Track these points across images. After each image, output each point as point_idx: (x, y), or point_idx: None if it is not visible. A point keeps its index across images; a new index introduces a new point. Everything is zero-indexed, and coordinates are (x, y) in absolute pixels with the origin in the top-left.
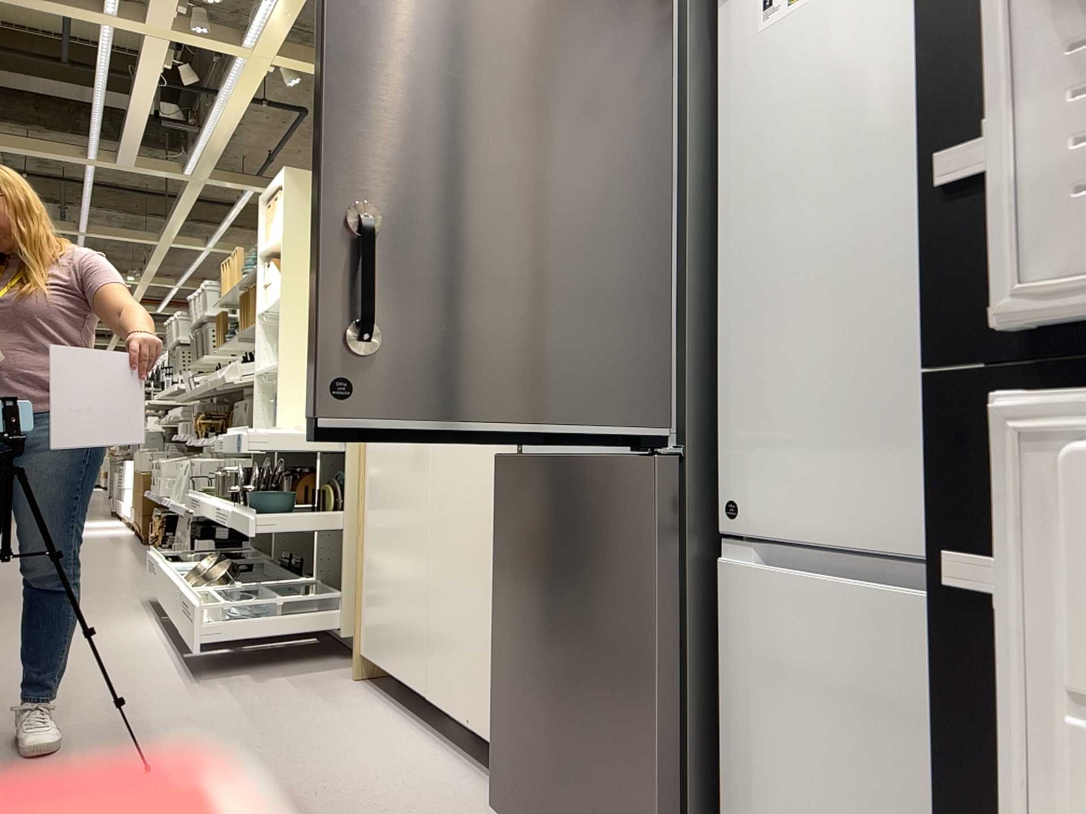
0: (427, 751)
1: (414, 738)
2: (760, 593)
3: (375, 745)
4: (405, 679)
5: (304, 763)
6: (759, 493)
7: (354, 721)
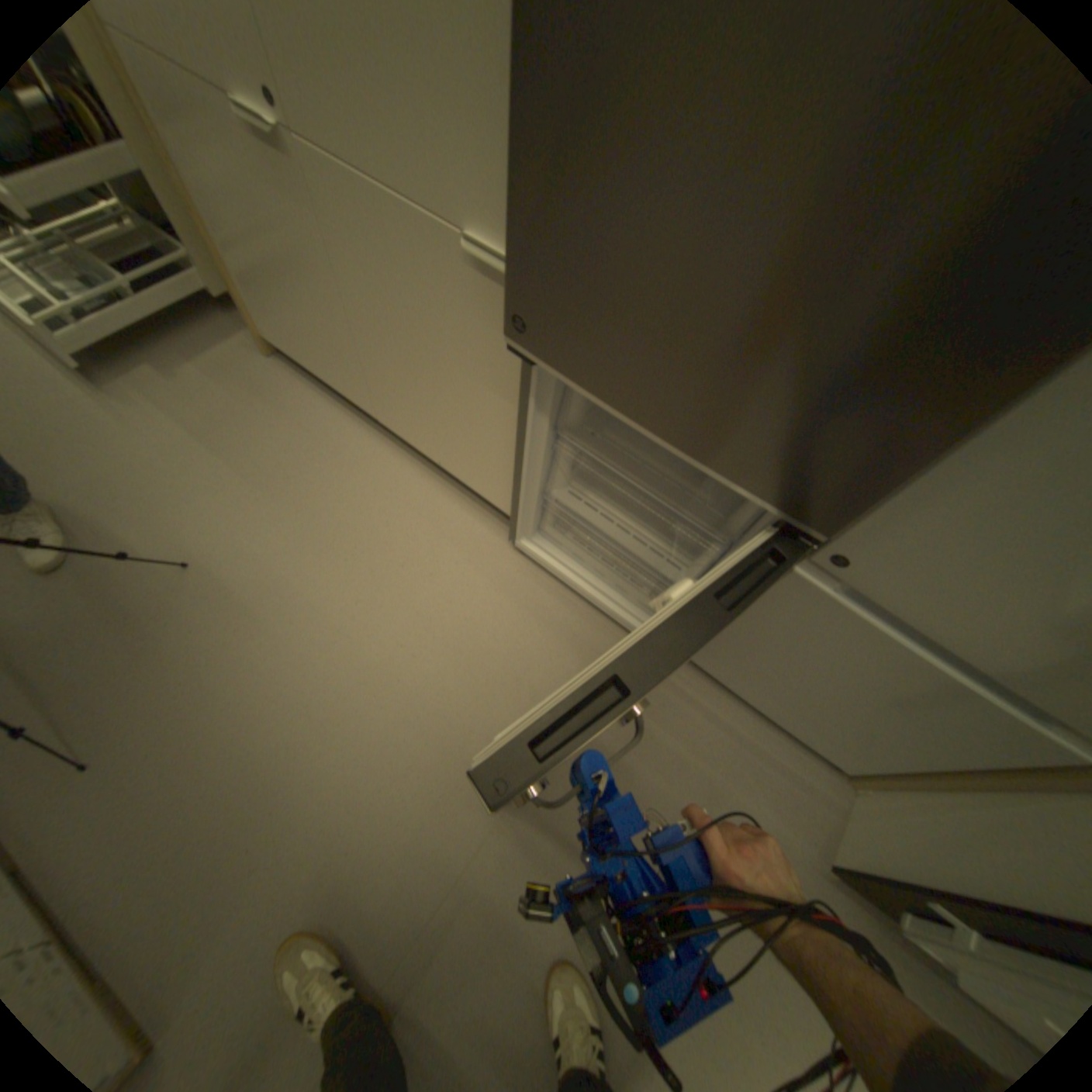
0: (400, 466)
1: (378, 448)
2: (823, 601)
3: (352, 467)
4: (342, 391)
5: (311, 511)
6: (882, 565)
7: (310, 431)
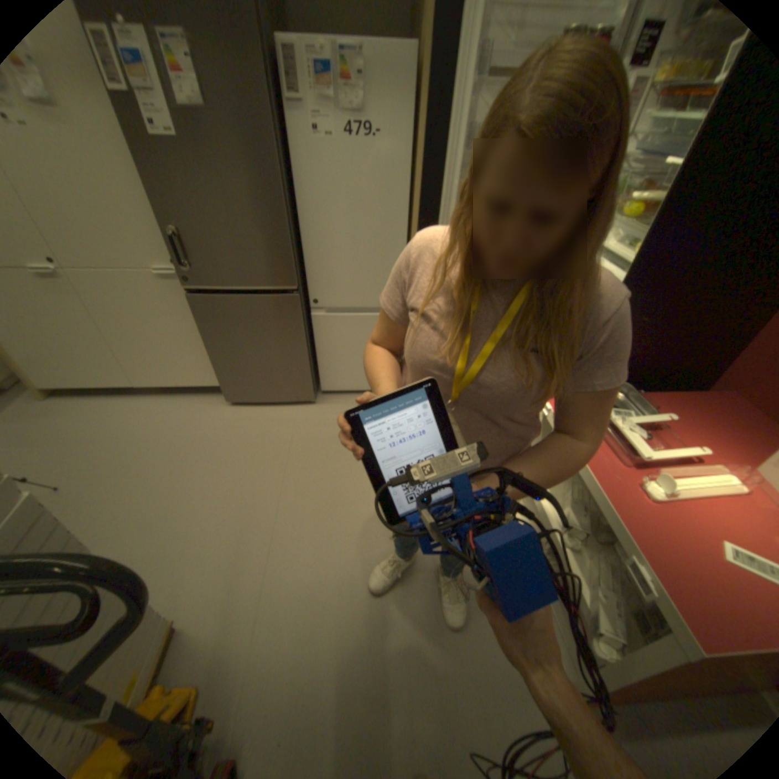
0: (156, 402)
1: (139, 402)
2: (325, 320)
3: (129, 414)
4: (105, 385)
5: (118, 437)
6: (322, 296)
7: (94, 413)
